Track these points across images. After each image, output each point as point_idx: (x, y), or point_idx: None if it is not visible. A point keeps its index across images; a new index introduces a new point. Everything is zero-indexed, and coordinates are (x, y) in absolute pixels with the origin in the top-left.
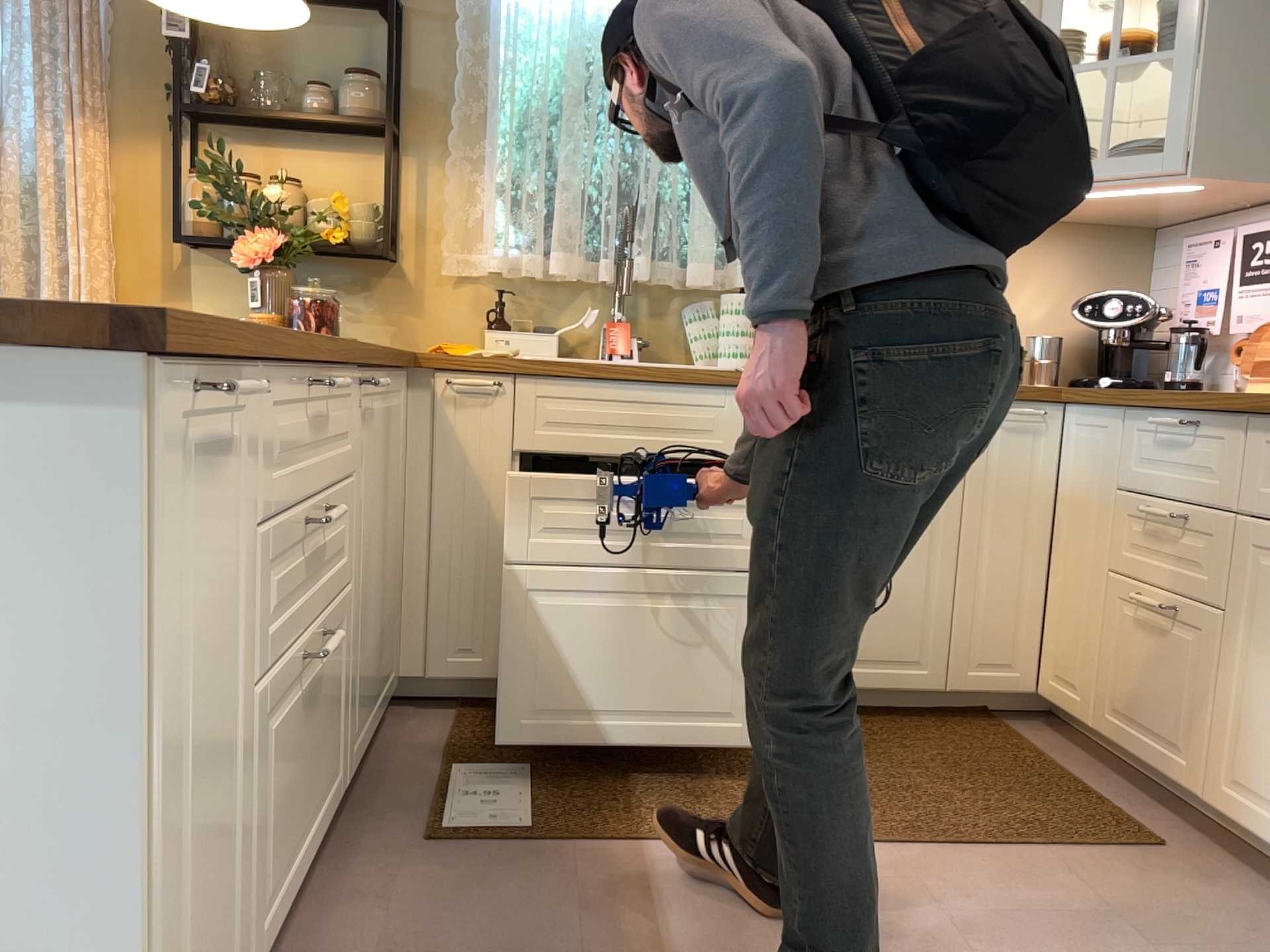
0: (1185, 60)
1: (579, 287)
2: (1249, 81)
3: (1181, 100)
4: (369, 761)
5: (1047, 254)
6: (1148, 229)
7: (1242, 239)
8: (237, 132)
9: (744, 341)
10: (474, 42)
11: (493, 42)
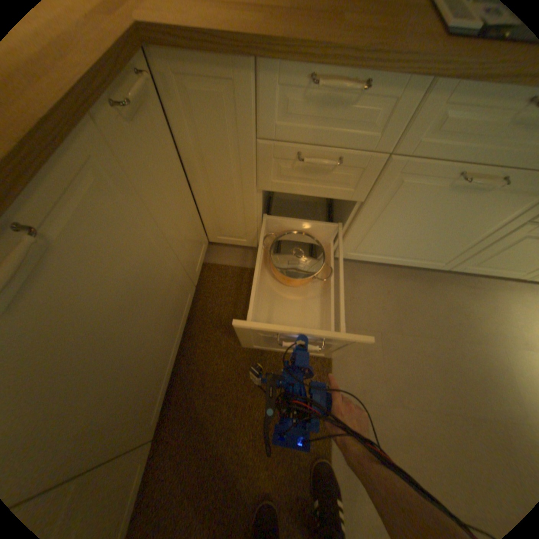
0: None
1: None
2: None
3: None
4: None
5: None
6: None
7: None
8: None
9: None
10: None
11: None
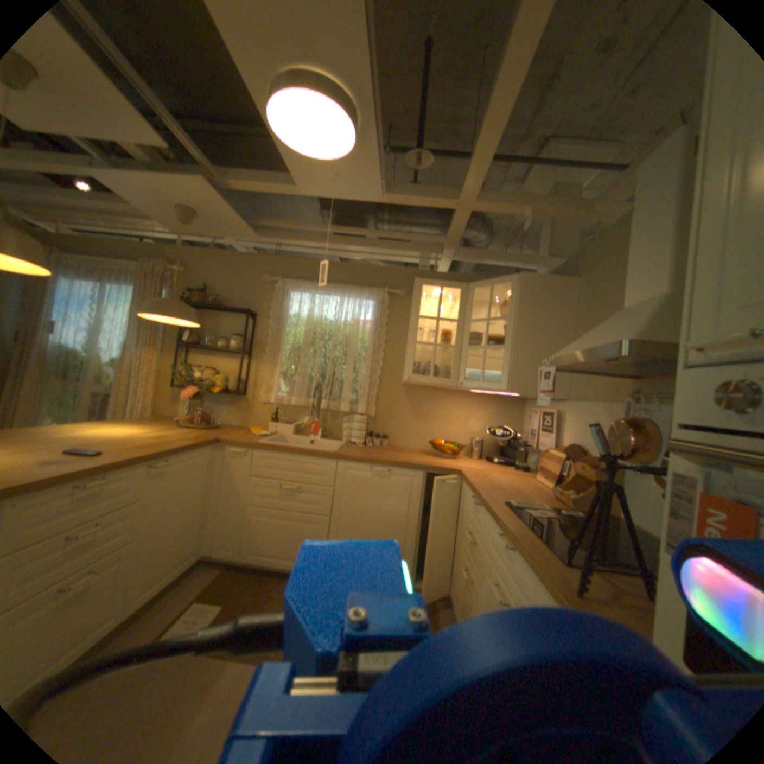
0: (507, 349)
1: (305, 408)
2: (531, 359)
3: (505, 364)
4: (168, 597)
5: (481, 407)
6: (521, 400)
7: (542, 414)
8: (199, 351)
9: (358, 434)
10: (277, 325)
11: (283, 326)
